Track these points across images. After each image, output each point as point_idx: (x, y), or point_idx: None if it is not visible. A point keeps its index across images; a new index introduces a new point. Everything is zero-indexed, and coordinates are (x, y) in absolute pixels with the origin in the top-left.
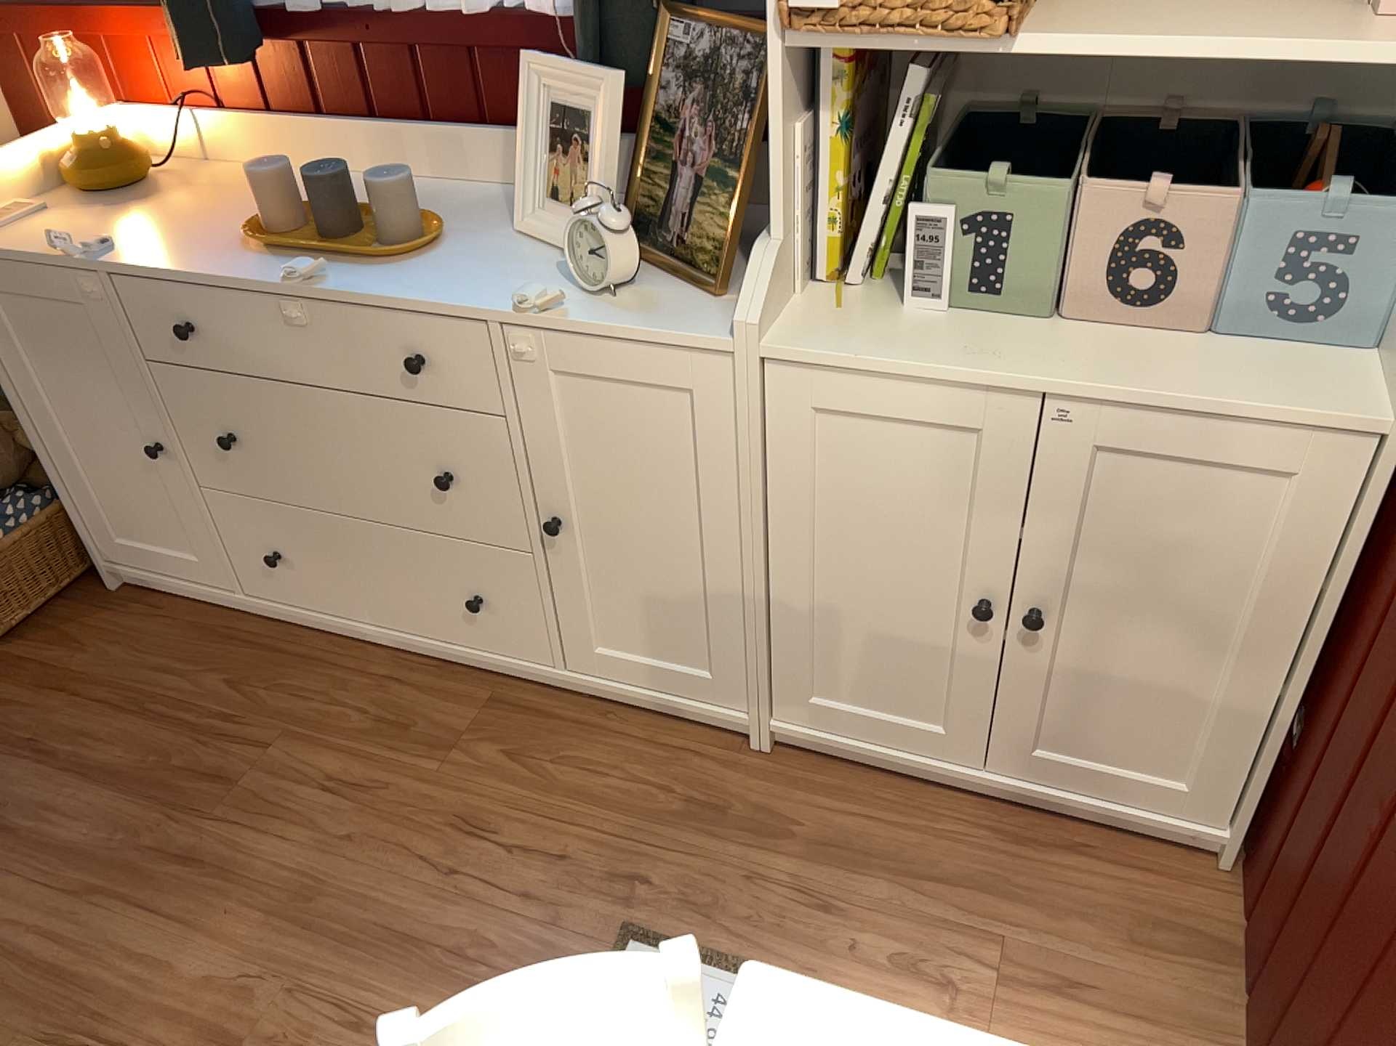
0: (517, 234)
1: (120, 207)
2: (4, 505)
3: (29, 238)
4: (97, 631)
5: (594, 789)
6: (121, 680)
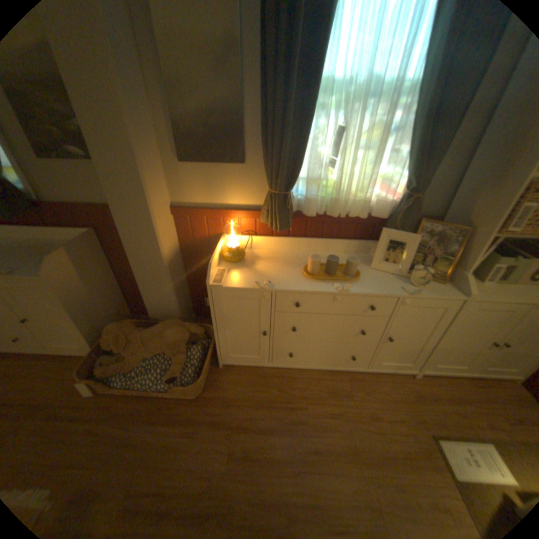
0: (371, 269)
1: (248, 267)
2: (191, 352)
3: (237, 281)
4: (226, 383)
5: (392, 400)
6: (246, 398)
